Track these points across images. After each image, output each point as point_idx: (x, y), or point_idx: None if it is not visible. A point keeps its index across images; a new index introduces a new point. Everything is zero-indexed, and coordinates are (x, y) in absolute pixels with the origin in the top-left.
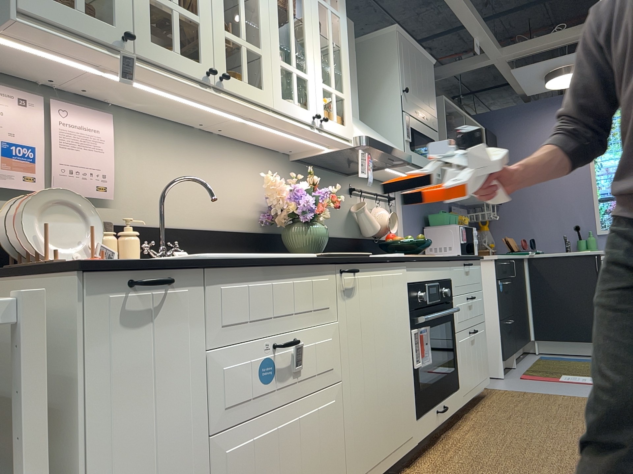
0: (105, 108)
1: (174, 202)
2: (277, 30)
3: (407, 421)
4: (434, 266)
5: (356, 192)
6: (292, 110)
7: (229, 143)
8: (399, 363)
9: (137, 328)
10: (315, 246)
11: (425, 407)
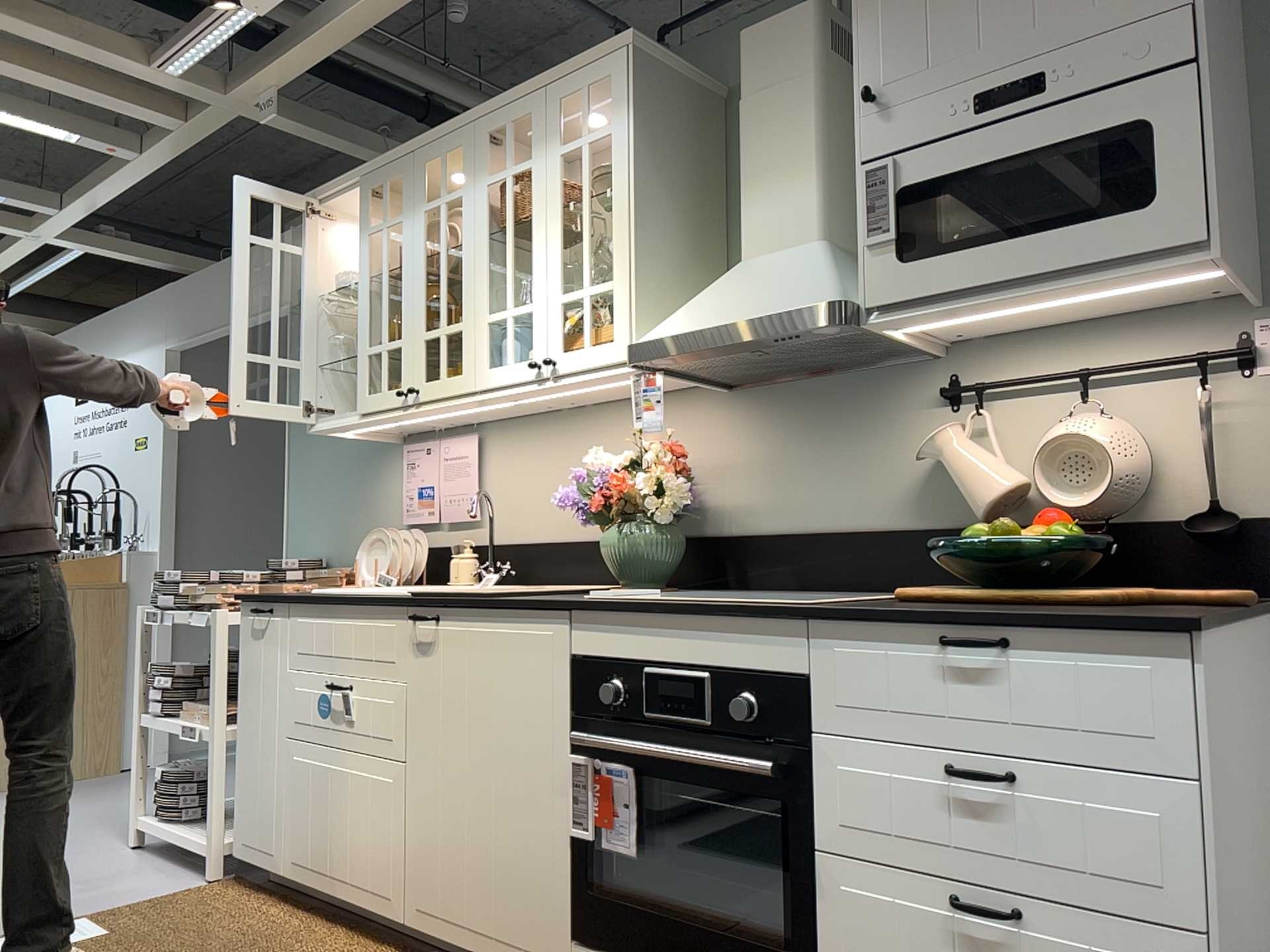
0: (478, 428)
1: (535, 511)
2: (483, 276)
3: (536, 918)
4: (699, 627)
5: (973, 394)
6: (501, 375)
7: (606, 408)
8: (525, 799)
9: (258, 640)
10: (622, 566)
11: (608, 941)
